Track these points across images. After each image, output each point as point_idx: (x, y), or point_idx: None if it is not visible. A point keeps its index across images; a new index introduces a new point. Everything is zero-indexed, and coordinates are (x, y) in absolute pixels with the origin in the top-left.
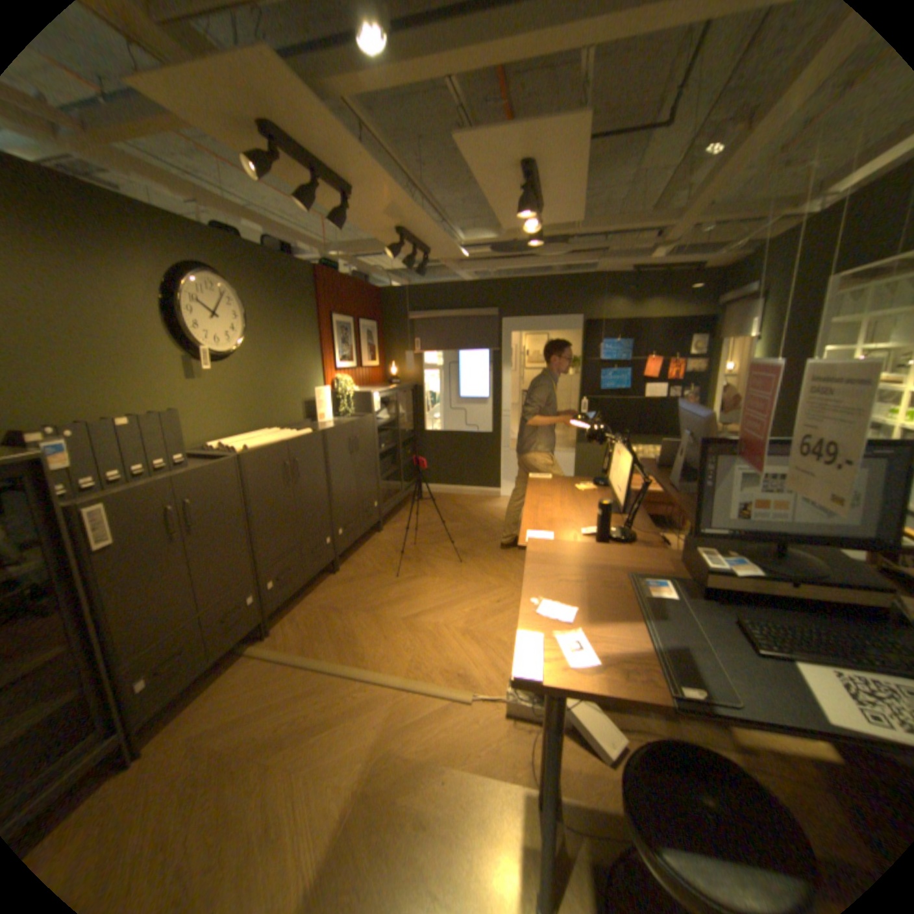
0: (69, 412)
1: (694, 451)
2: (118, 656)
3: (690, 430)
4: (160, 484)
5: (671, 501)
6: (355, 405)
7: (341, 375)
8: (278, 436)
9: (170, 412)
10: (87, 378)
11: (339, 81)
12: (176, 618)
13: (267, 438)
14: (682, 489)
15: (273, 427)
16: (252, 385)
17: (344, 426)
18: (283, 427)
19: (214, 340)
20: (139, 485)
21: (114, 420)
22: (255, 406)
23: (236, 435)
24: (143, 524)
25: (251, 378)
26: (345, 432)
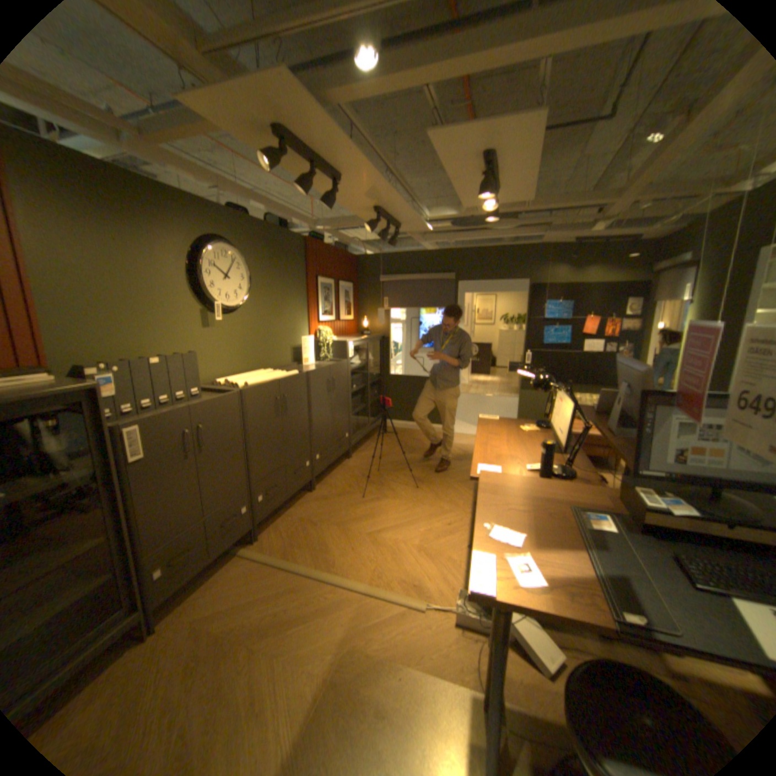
0: (114, 352)
1: (631, 401)
2: (141, 549)
3: (627, 382)
4: (180, 411)
5: (608, 444)
6: (333, 352)
7: (322, 327)
8: (271, 375)
9: (190, 354)
10: (129, 326)
11: (337, 92)
12: (186, 521)
13: (263, 377)
14: (618, 434)
15: (267, 368)
16: (252, 334)
17: (324, 369)
18: (274, 369)
19: (225, 297)
20: (164, 412)
21: (148, 359)
22: (253, 351)
23: (238, 374)
24: (166, 443)
25: (252, 328)
26: (324, 374)
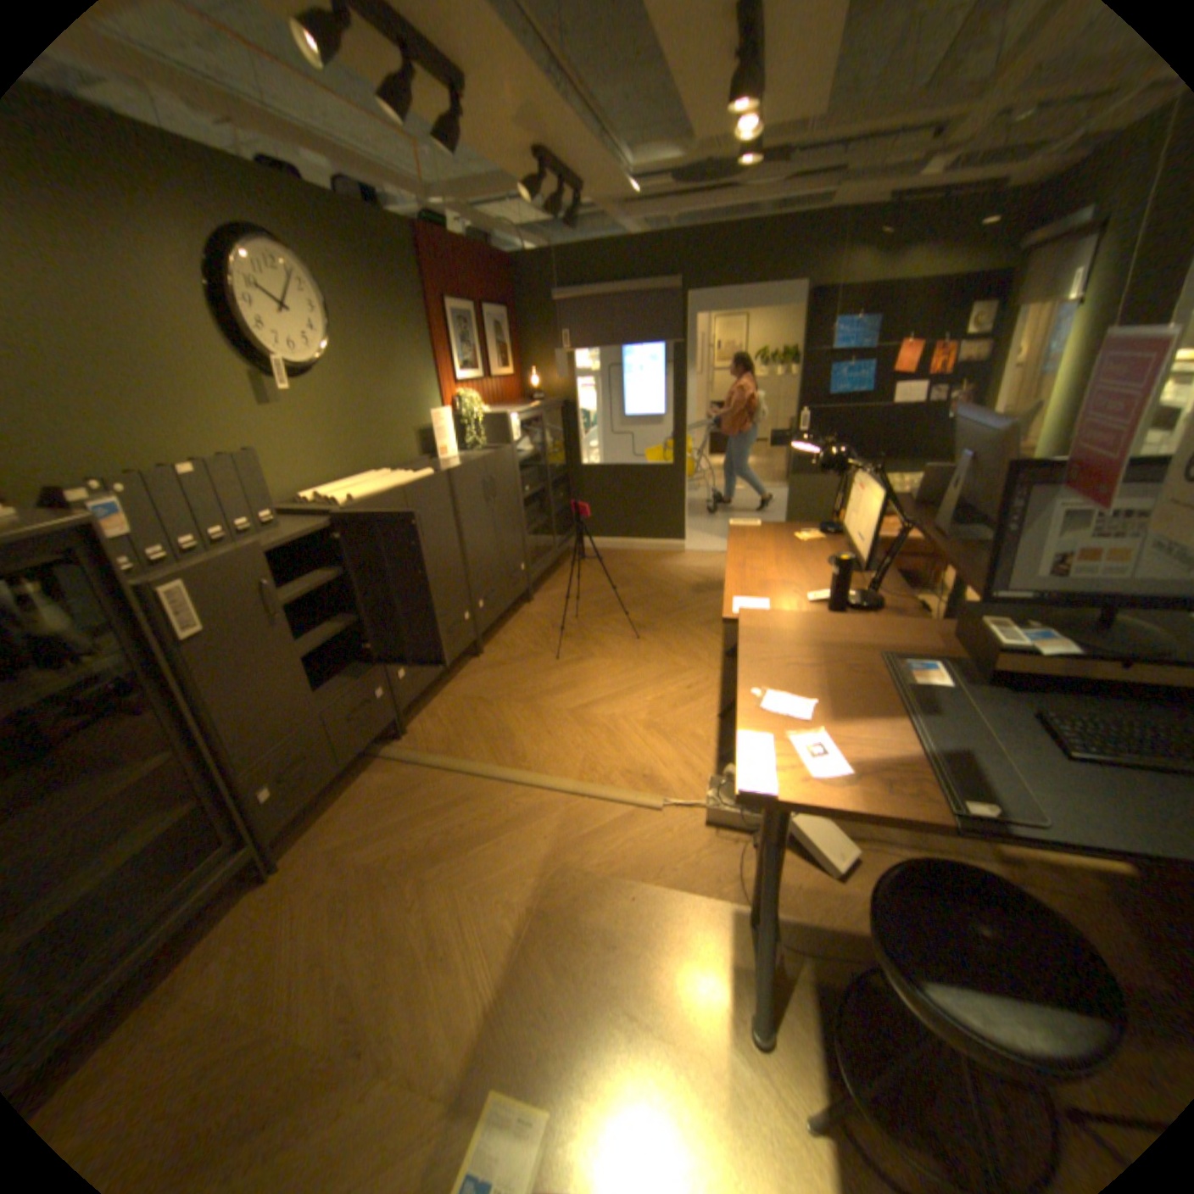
0: (111, 458)
1: (976, 481)
2: (232, 764)
3: (972, 450)
4: (247, 552)
5: (934, 552)
6: (486, 433)
7: (463, 390)
8: (389, 480)
9: (244, 453)
10: (126, 410)
11: None
12: (293, 717)
13: (375, 485)
14: (953, 535)
15: (380, 468)
16: (345, 410)
17: (474, 464)
18: (392, 468)
19: (286, 346)
20: (220, 555)
21: (172, 467)
22: (353, 440)
23: (333, 481)
24: (234, 604)
25: (343, 400)
26: (476, 471)
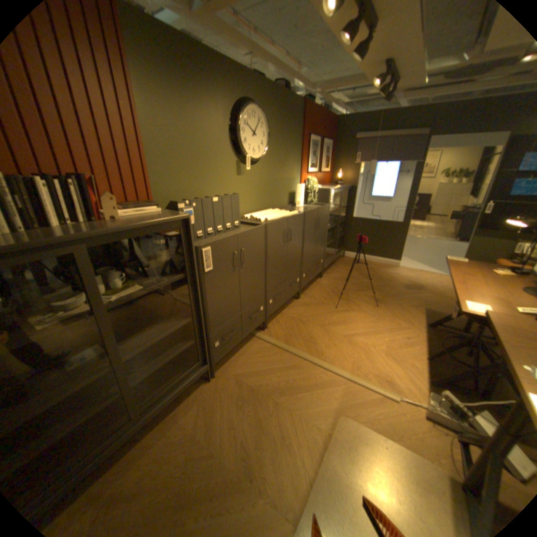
0: (187, 192)
1: None
2: (210, 328)
3: None
4: (232, 238)
5: None
6: (317, 197)
7: (309, 177)
8: (280, 214)
9: (235, 195)
10: (195, 173)
11: None
12: (232, 312)
13: (275, 215)
14: None
15: (272, 208)
16: (265, 181)
17: (314, 211)
18: (277, 208)
19: (252, 151)
20: (224, 238)
21: (212, 198)
22: (265, 194)
23: (255, 211)
24: (224, 260)
25: (265, 176)
26: (314, 214)
